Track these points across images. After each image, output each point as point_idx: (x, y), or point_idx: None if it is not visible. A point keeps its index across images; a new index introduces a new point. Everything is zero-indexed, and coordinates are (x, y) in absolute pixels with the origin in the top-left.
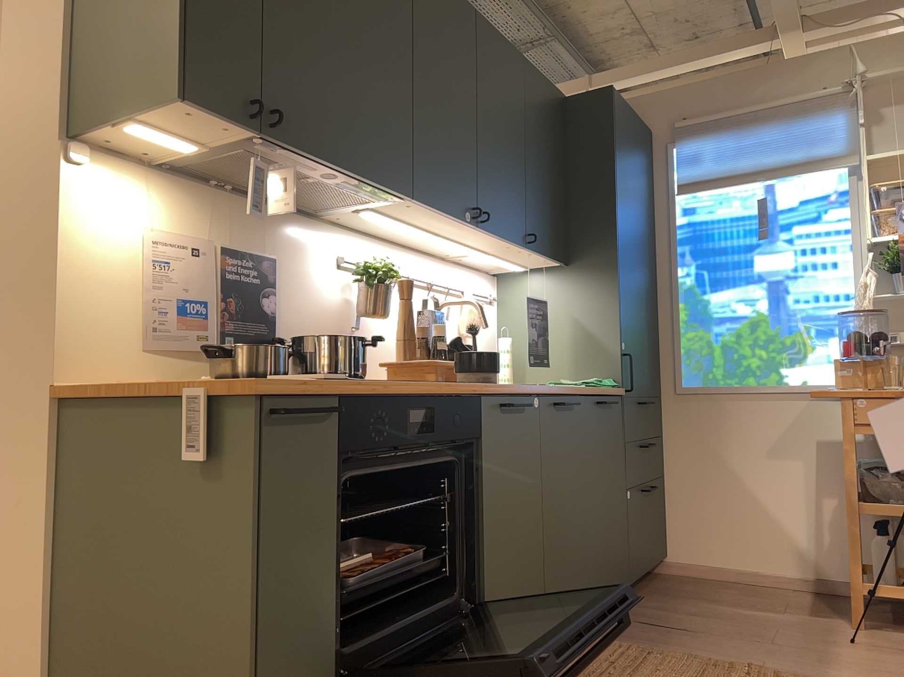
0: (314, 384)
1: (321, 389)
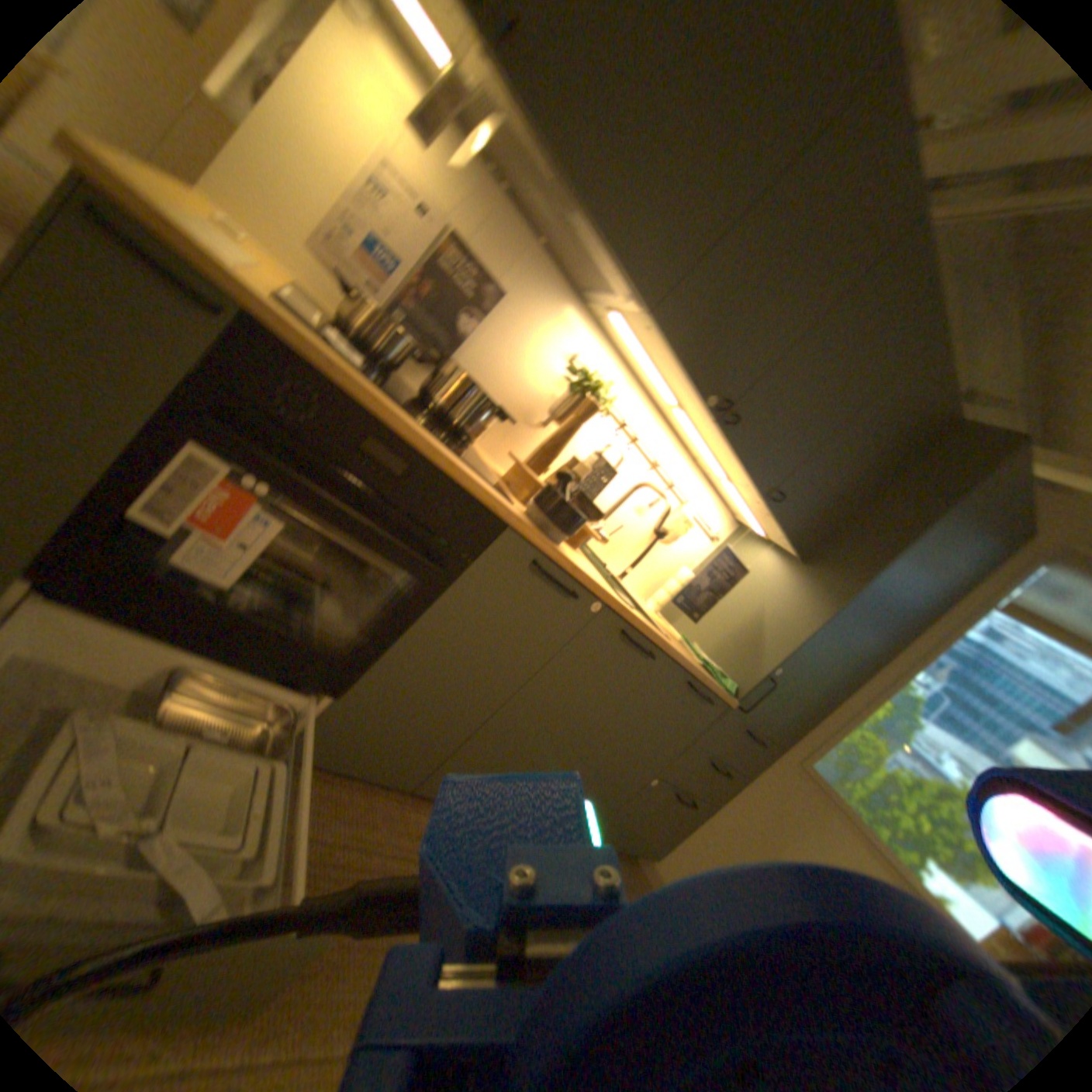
0: (217, 268)
1: (199, 268)
